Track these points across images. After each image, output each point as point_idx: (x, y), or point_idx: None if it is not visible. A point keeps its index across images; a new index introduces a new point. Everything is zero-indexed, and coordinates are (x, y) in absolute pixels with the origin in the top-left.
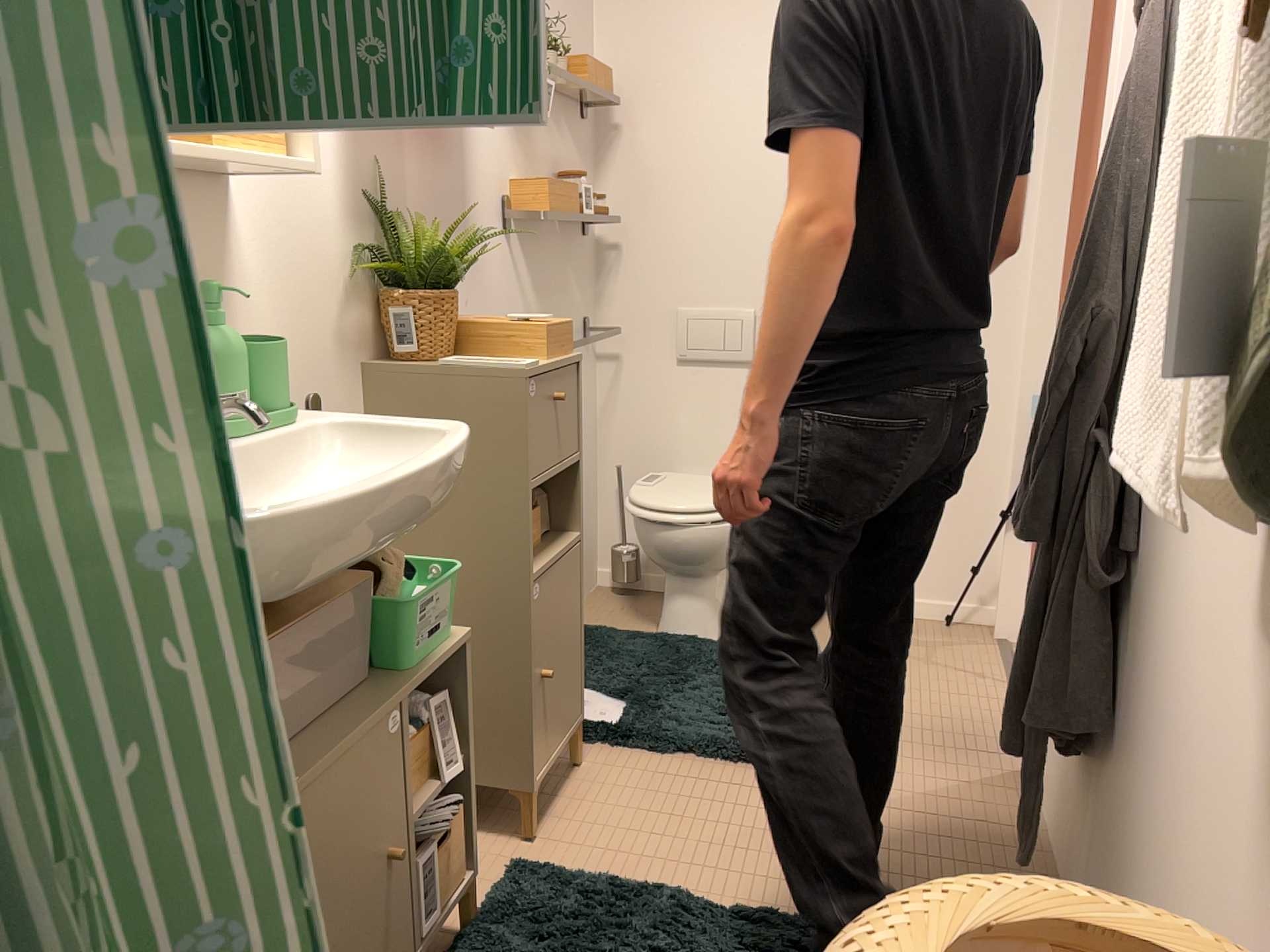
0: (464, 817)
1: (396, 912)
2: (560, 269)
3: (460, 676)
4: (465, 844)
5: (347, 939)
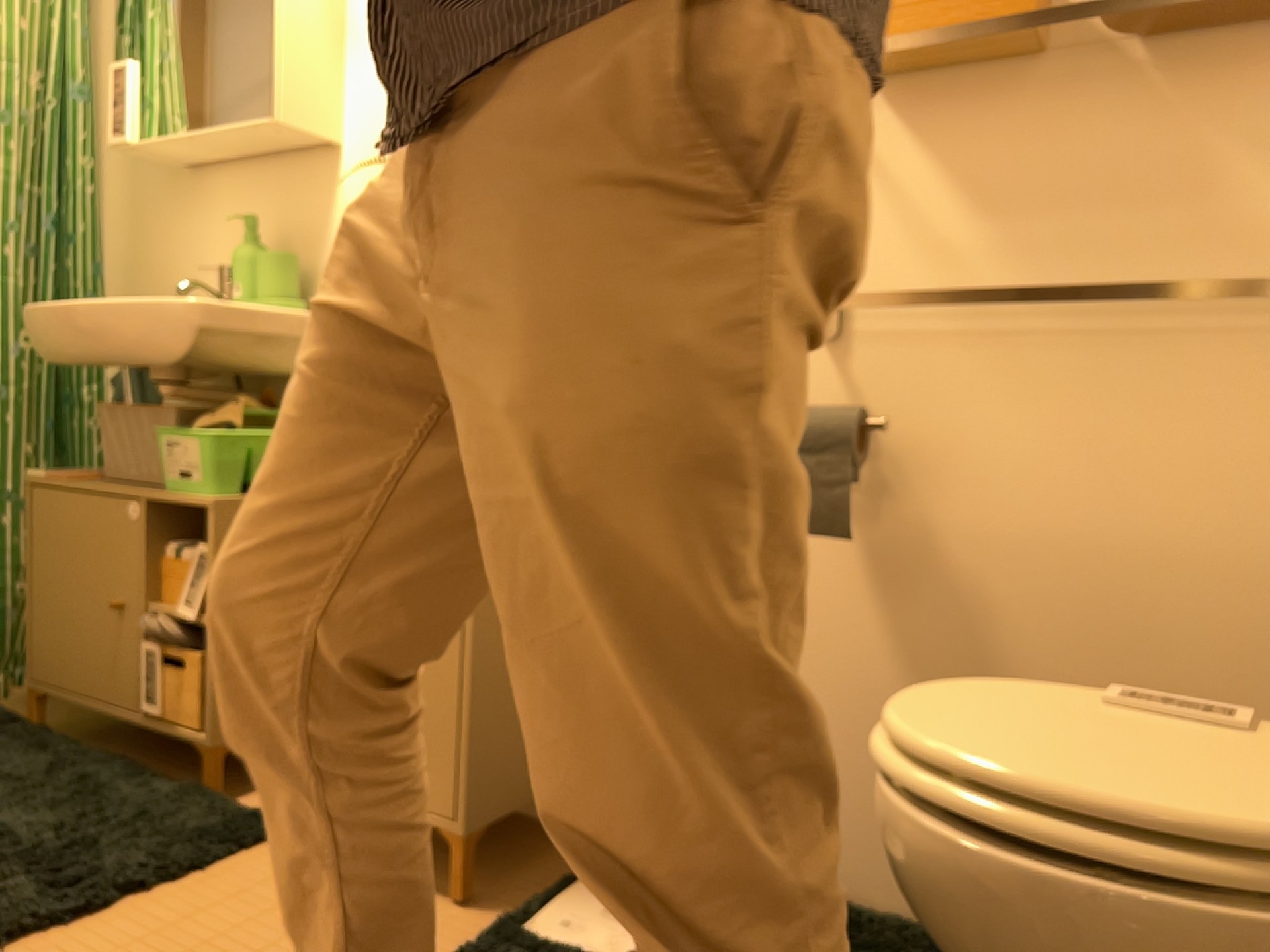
0: (200, 673)
1: (118, 652)
2: (1135, 144)
3: (208, 538)
4: (200, 701)
5: (82, 617)
